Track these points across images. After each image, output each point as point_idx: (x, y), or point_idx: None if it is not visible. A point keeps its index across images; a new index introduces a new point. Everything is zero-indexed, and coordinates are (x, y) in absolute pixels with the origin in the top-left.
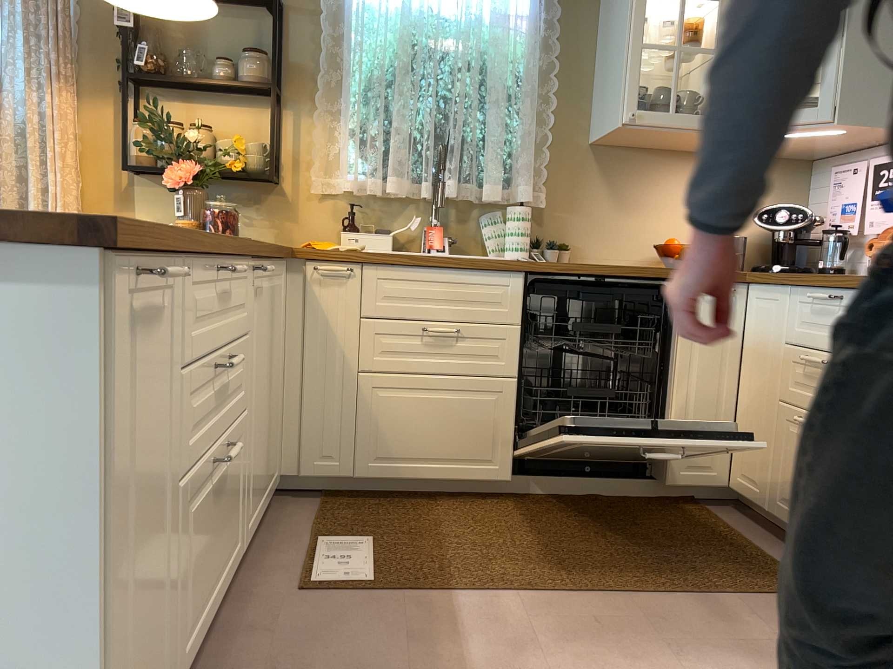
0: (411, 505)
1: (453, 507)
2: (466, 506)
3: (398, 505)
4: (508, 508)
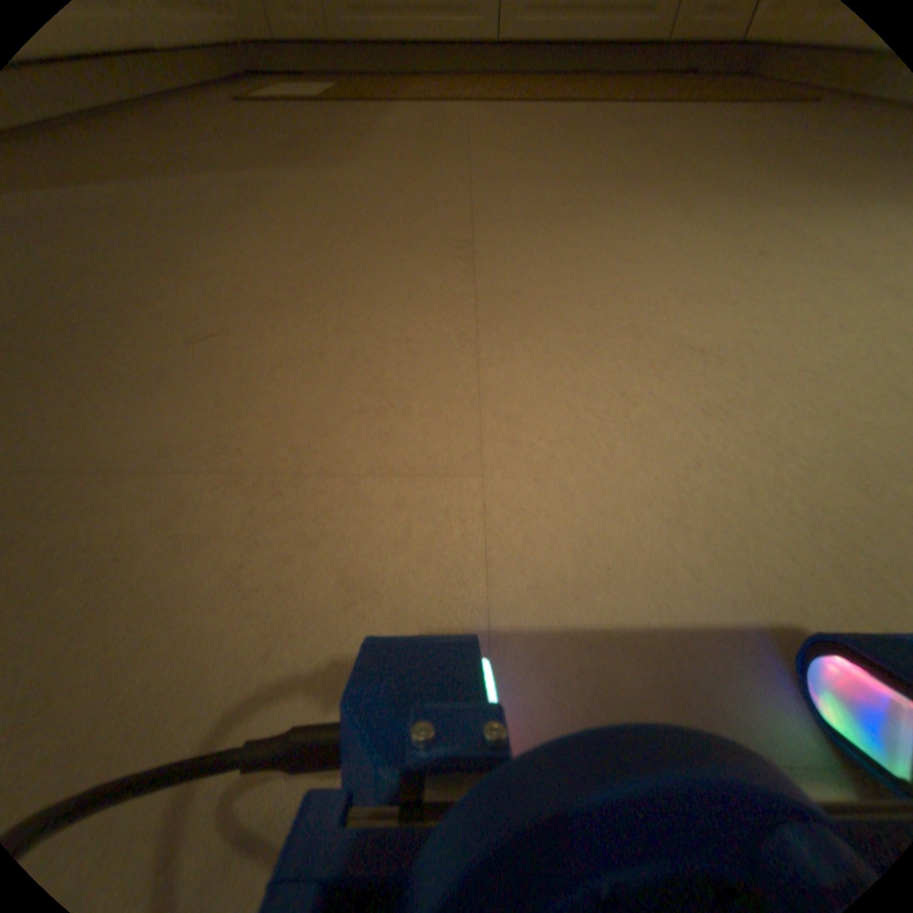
0: (390, 74)
1: (433, 74)
2: (447, 74)
3: (377, 74)
4: (490, 74)
